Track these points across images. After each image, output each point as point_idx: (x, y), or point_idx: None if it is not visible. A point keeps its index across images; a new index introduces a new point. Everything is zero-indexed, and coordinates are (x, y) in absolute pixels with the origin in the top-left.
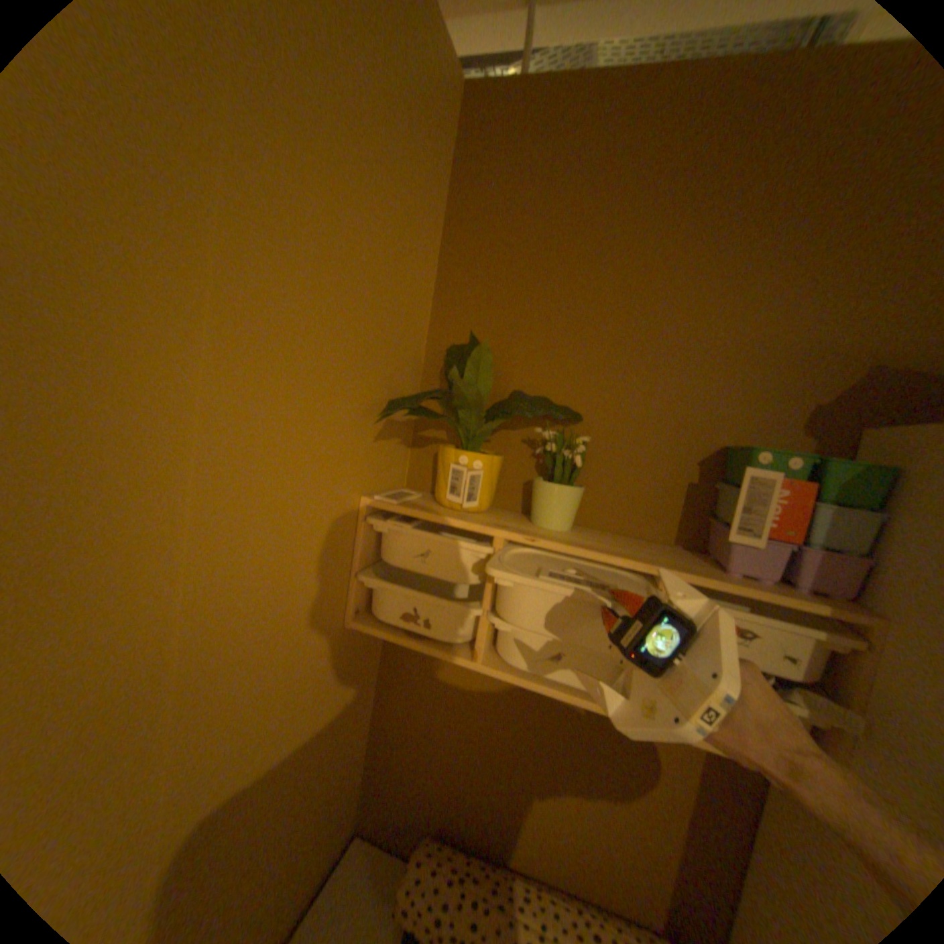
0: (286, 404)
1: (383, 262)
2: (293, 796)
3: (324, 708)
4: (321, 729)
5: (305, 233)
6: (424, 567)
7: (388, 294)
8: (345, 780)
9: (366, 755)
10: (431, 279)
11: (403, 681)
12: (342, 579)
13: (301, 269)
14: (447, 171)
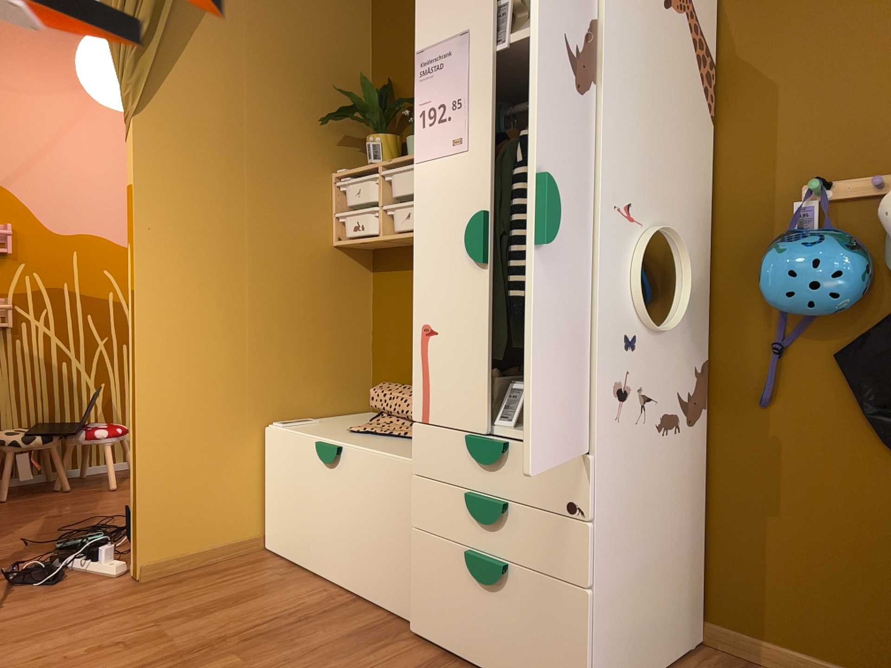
0: (279, 120)
1: (324, 58)
2: (310, 323)
3: (324, 287)
4: (324, 299)
5: (278, 56)
6: (356, 198)
7: (331, 72)
8: (352, 358)
9: (370, 358)
10: (367, 60)
11: (382, 300)
12: (324, 215)
13: (278, 69)
14: (367, 2)
